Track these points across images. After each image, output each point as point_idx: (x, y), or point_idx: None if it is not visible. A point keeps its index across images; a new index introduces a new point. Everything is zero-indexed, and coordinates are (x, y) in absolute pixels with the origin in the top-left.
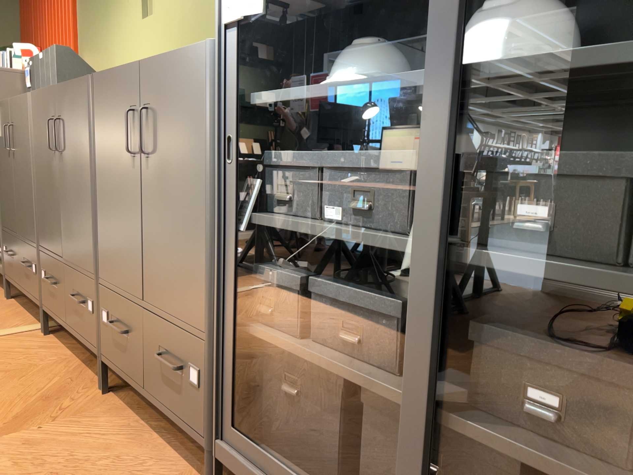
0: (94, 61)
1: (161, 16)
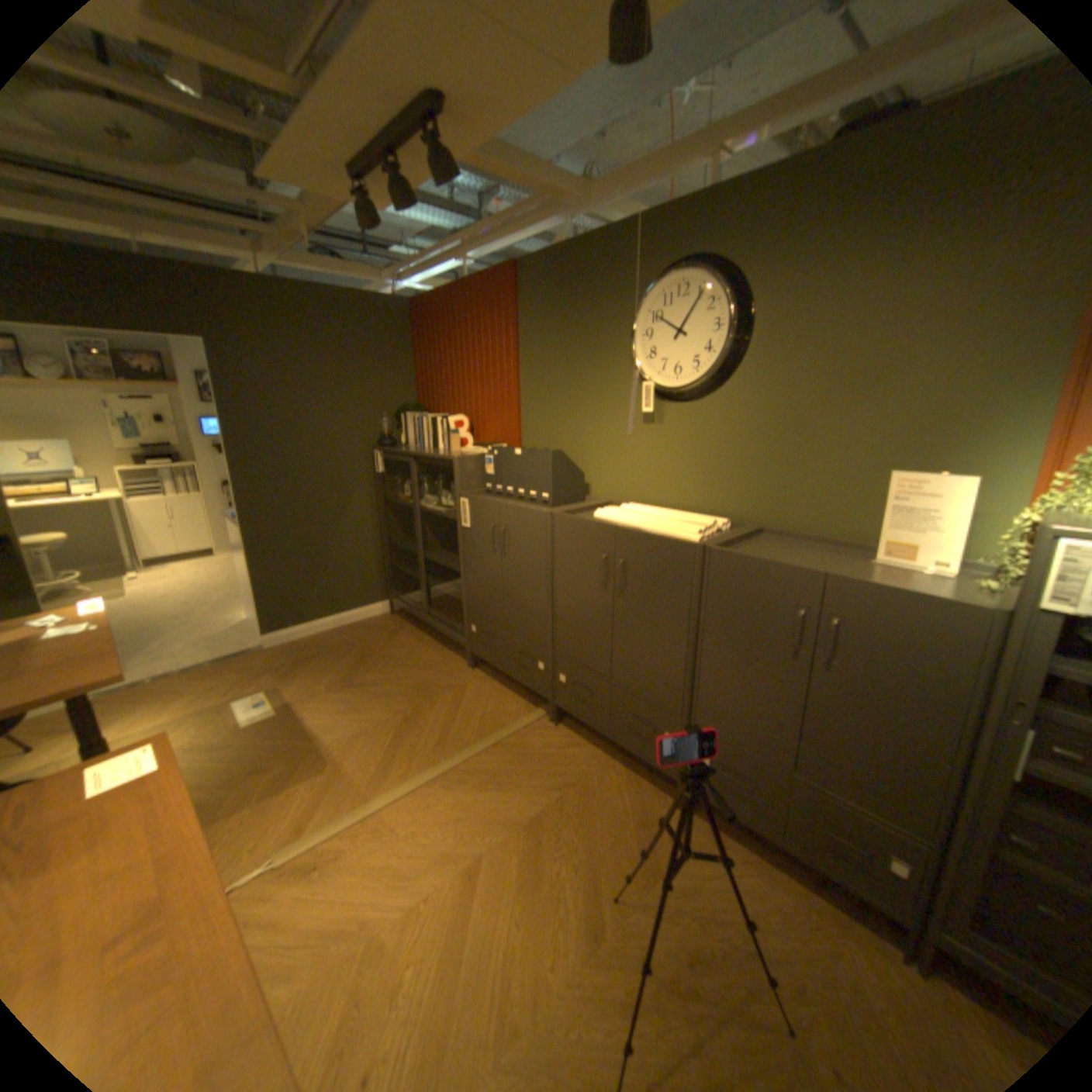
0: (551, 442)
1: (679, 428)
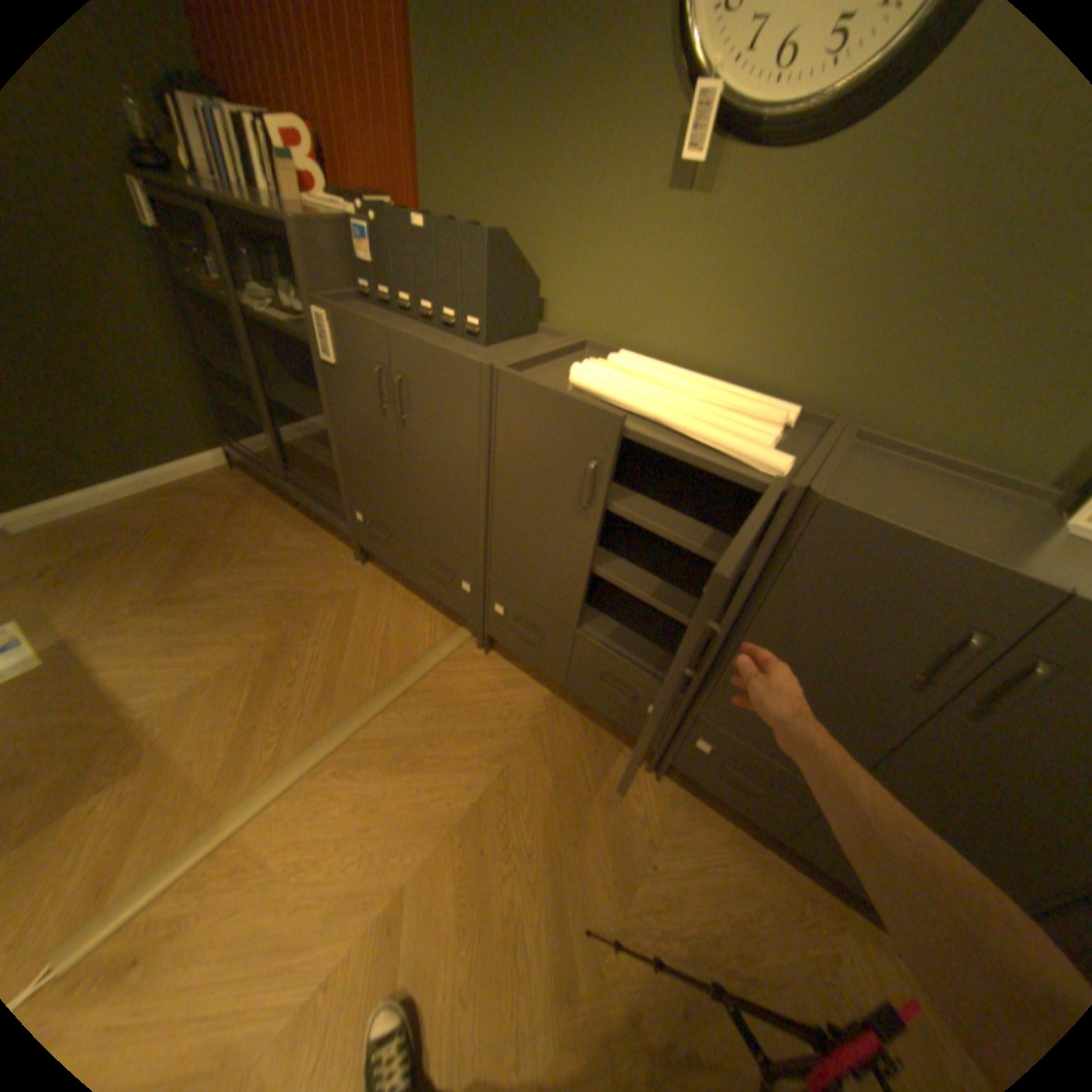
0: (476, 202)
1: (743, 207)
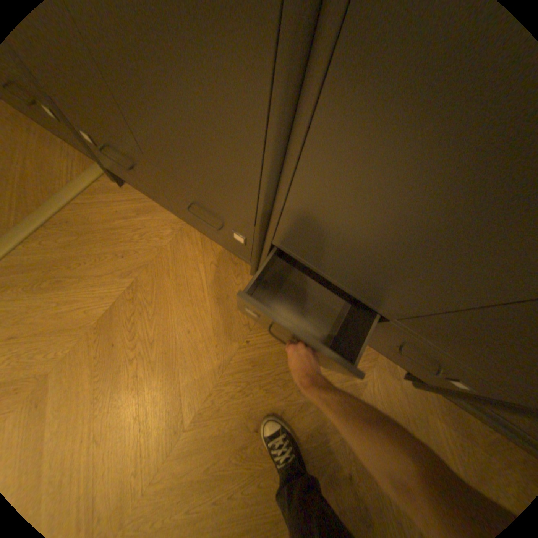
0: None
1: None
